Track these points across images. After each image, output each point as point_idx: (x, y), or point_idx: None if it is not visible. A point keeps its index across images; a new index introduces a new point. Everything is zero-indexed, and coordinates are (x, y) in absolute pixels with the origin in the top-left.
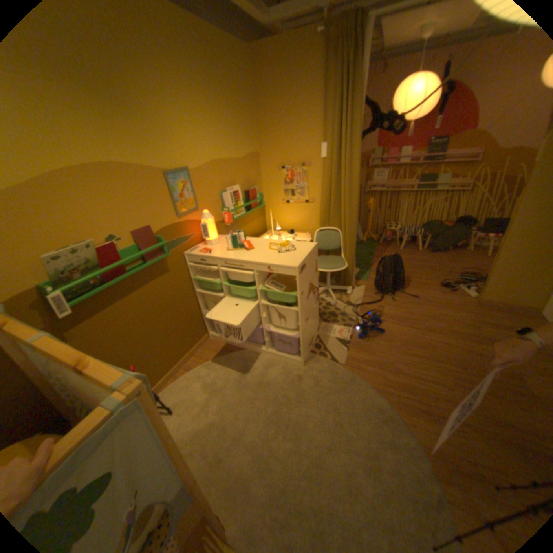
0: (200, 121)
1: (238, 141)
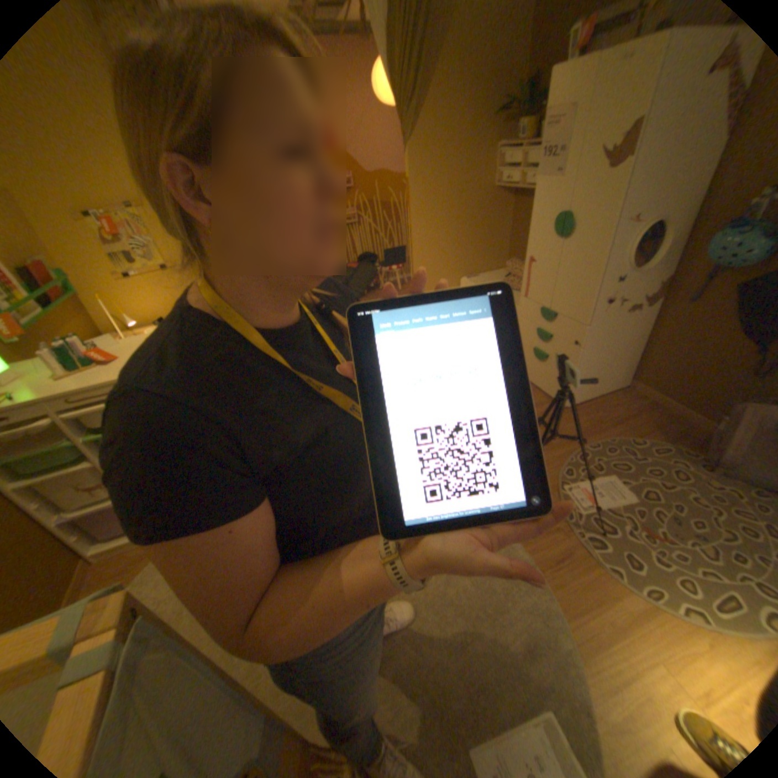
0: None
1: None
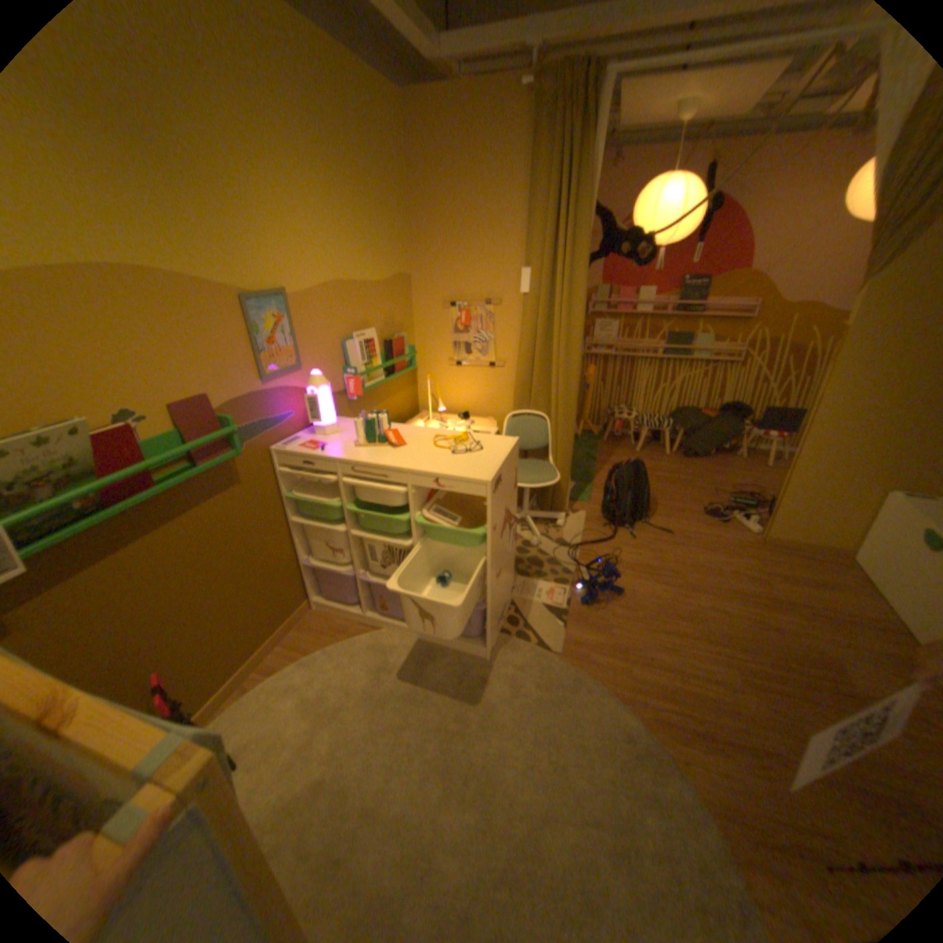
0: (312, 210)
1: (376, 252)
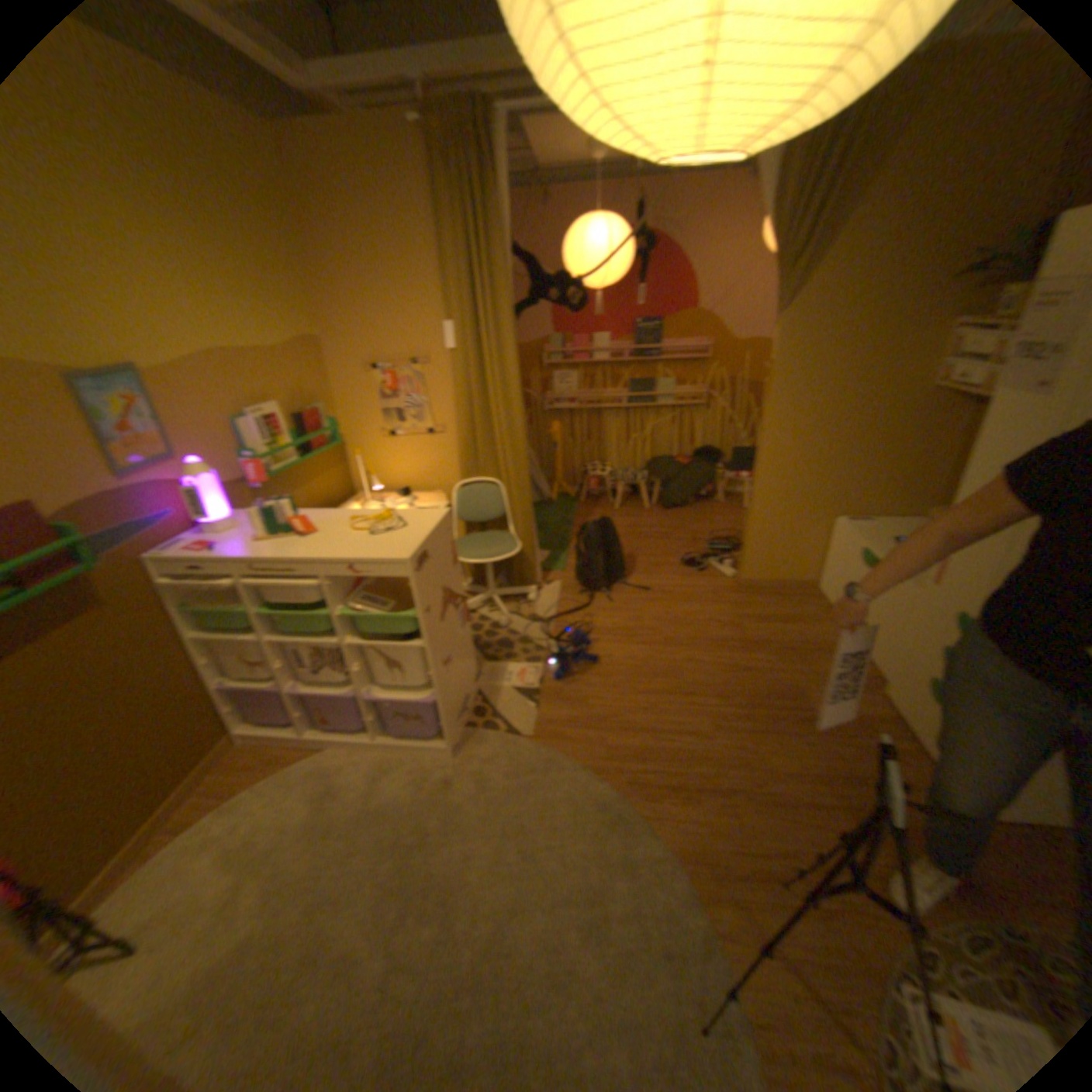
0: (164, 268)
1: (267, 313)
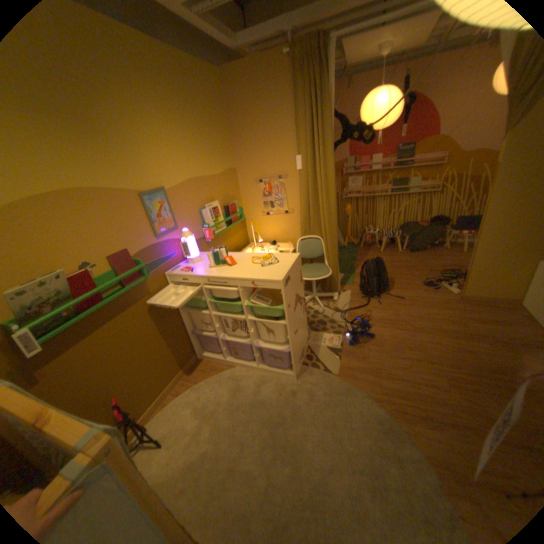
0: (174, 142)
1: (214, 158)
